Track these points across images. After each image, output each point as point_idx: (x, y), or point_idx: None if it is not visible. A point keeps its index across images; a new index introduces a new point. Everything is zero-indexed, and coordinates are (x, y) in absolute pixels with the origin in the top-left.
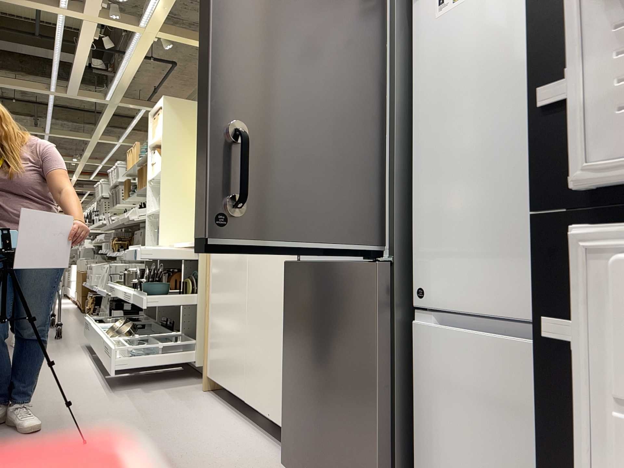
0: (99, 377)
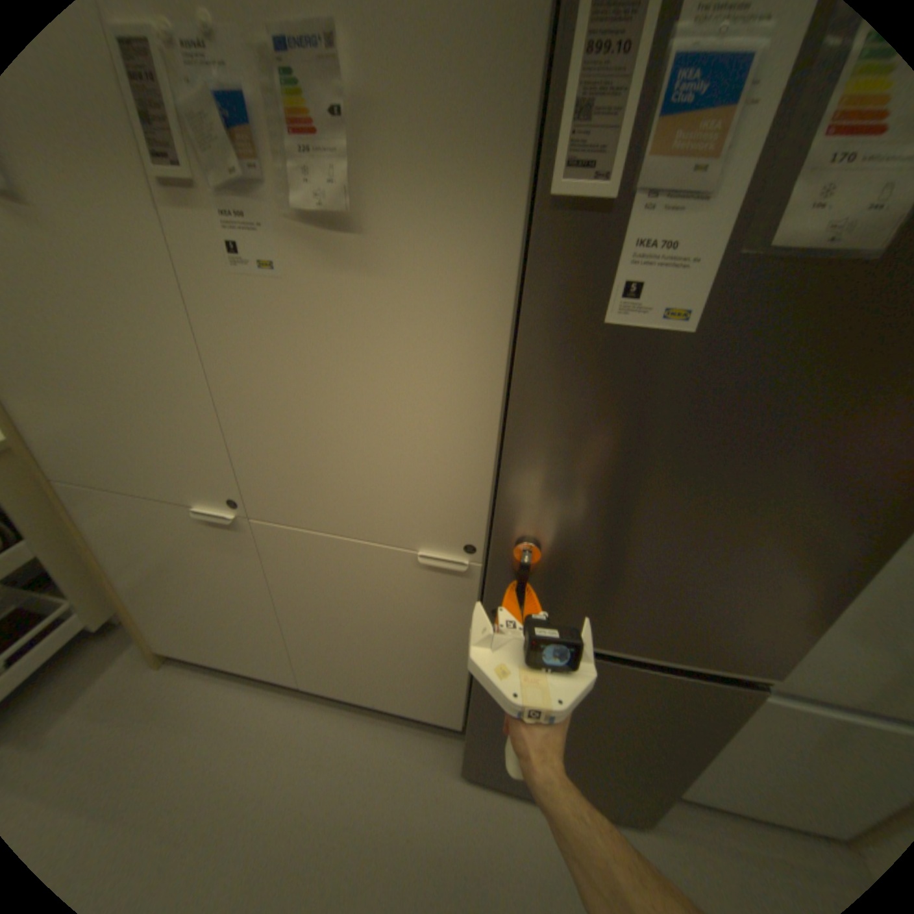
0: None
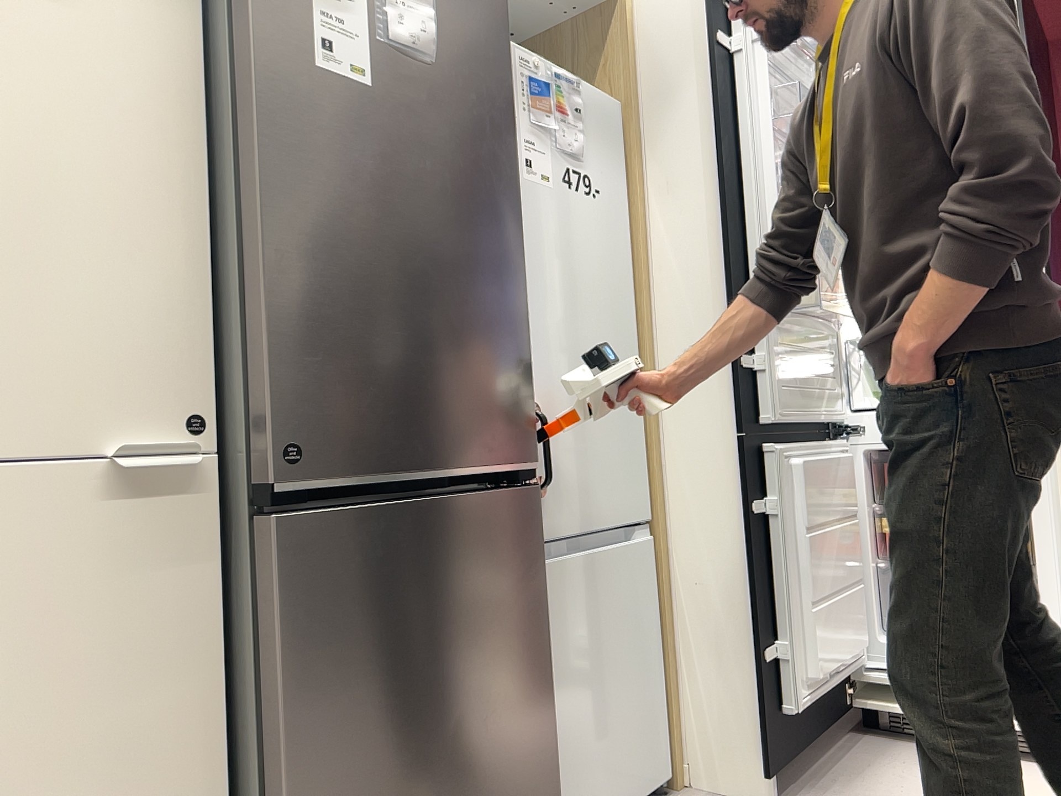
0: None
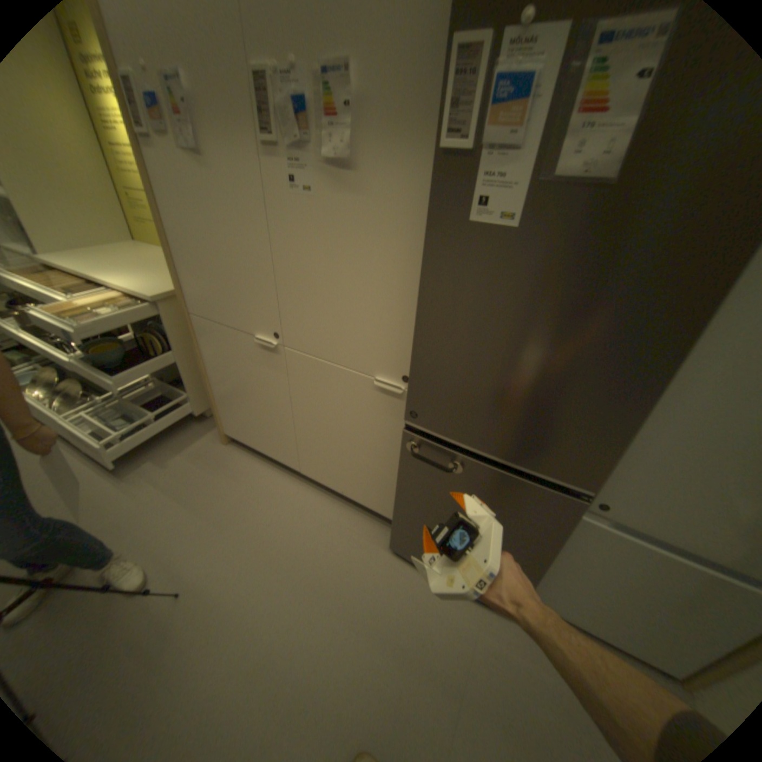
0: (75, 454)
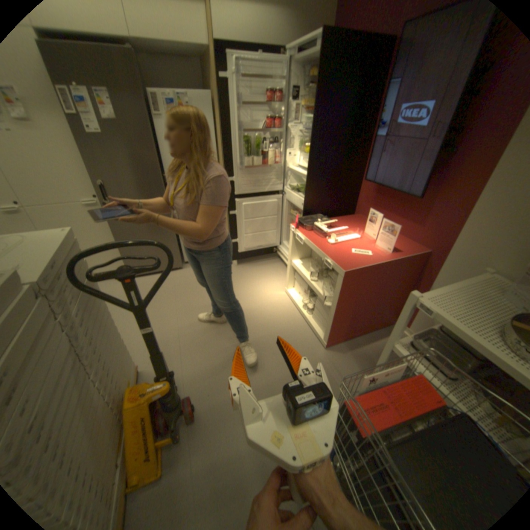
0: None
